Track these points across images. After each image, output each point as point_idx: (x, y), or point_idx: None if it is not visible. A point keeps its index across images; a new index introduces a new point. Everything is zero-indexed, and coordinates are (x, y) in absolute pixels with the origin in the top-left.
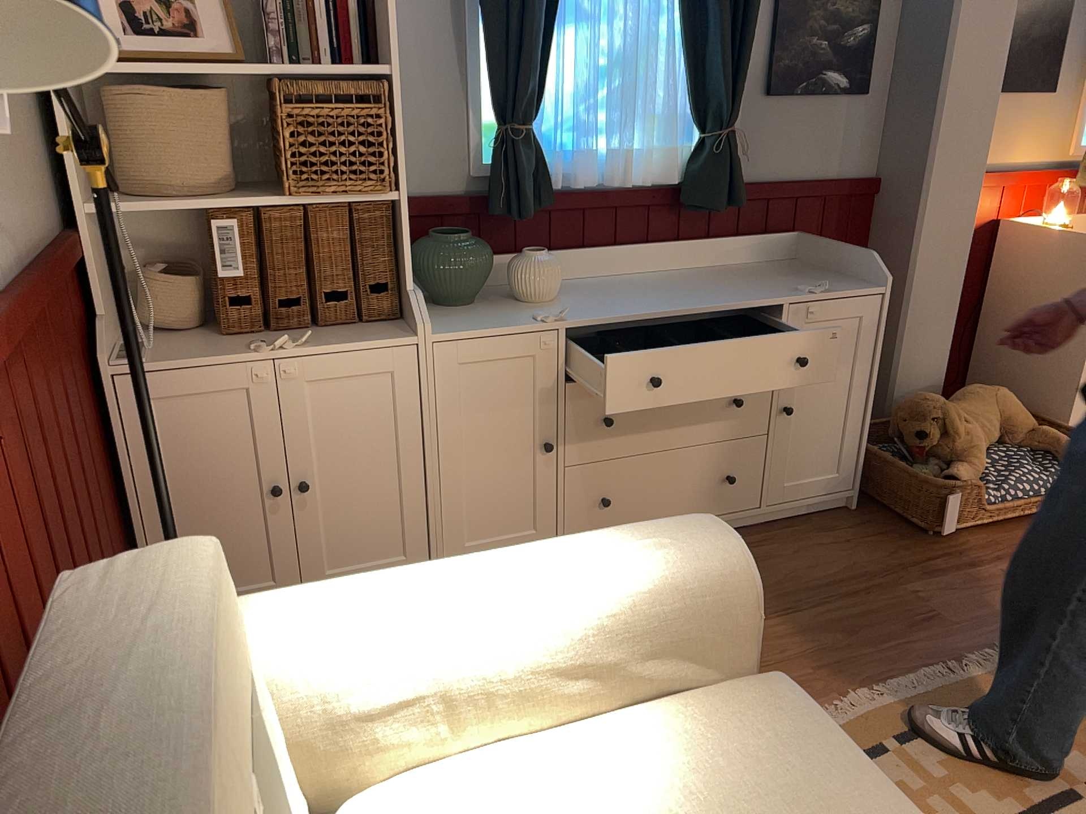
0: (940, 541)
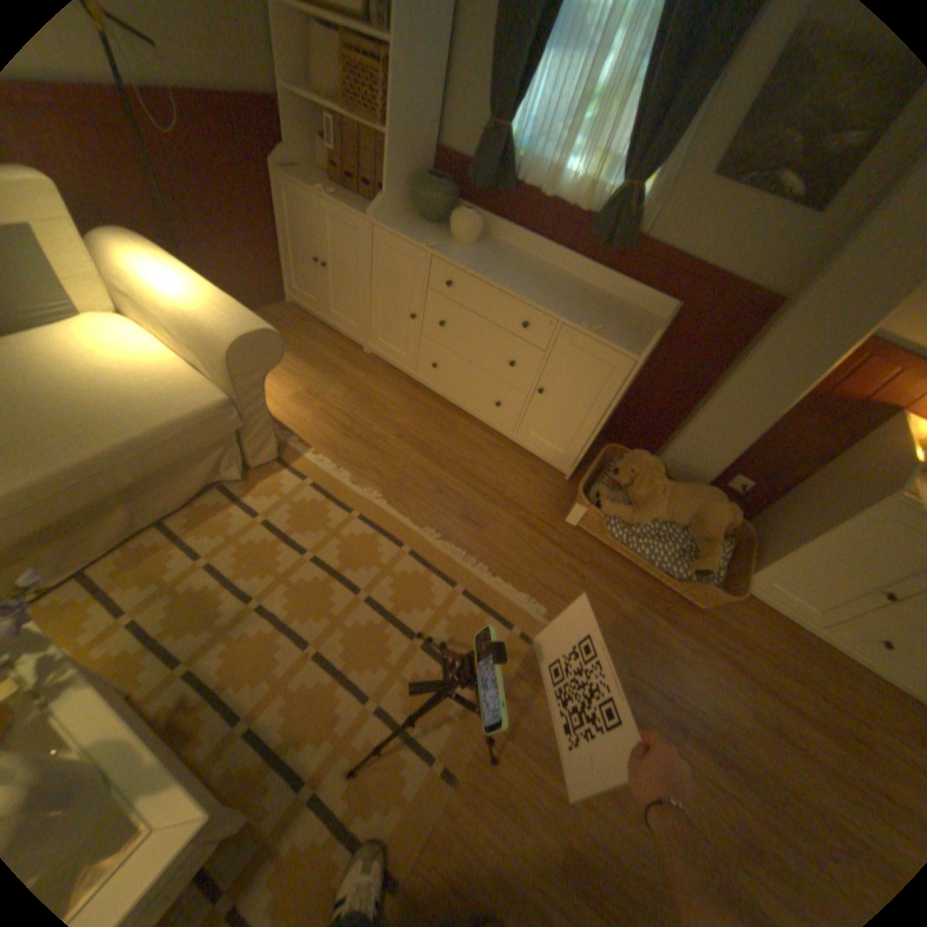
0: (564, 524)
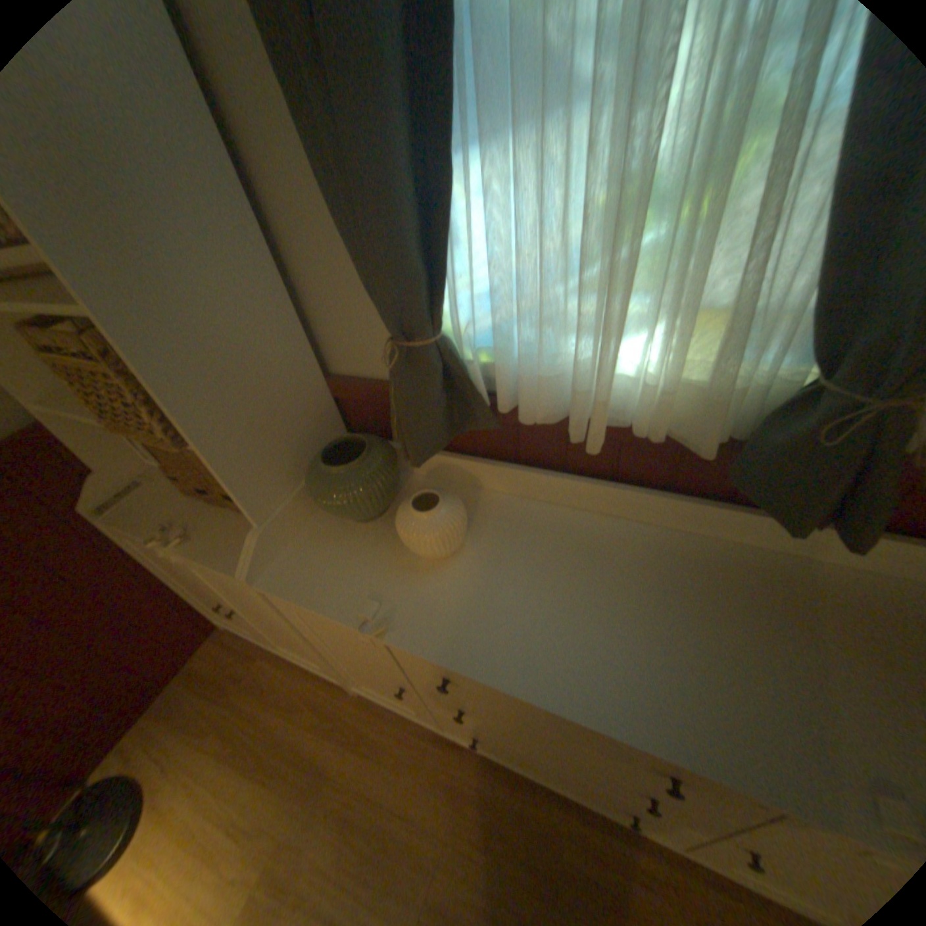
0: None
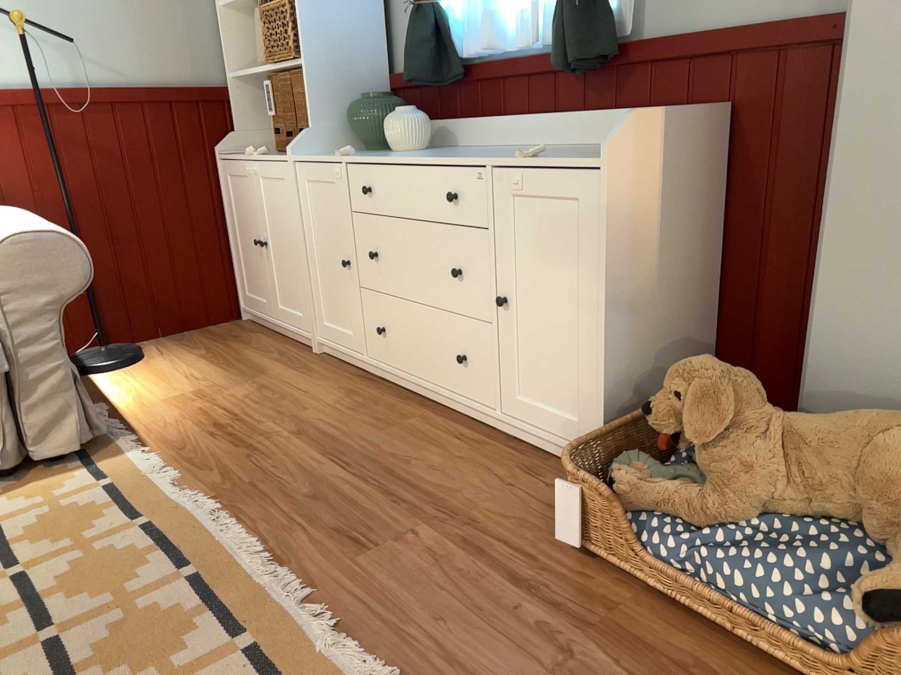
0: (566, 552)
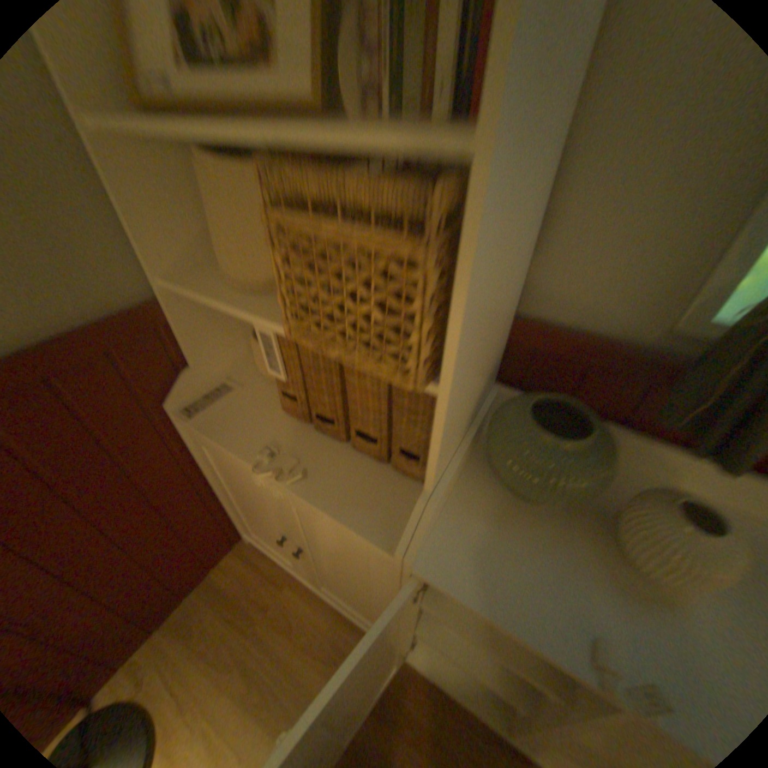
0: None
